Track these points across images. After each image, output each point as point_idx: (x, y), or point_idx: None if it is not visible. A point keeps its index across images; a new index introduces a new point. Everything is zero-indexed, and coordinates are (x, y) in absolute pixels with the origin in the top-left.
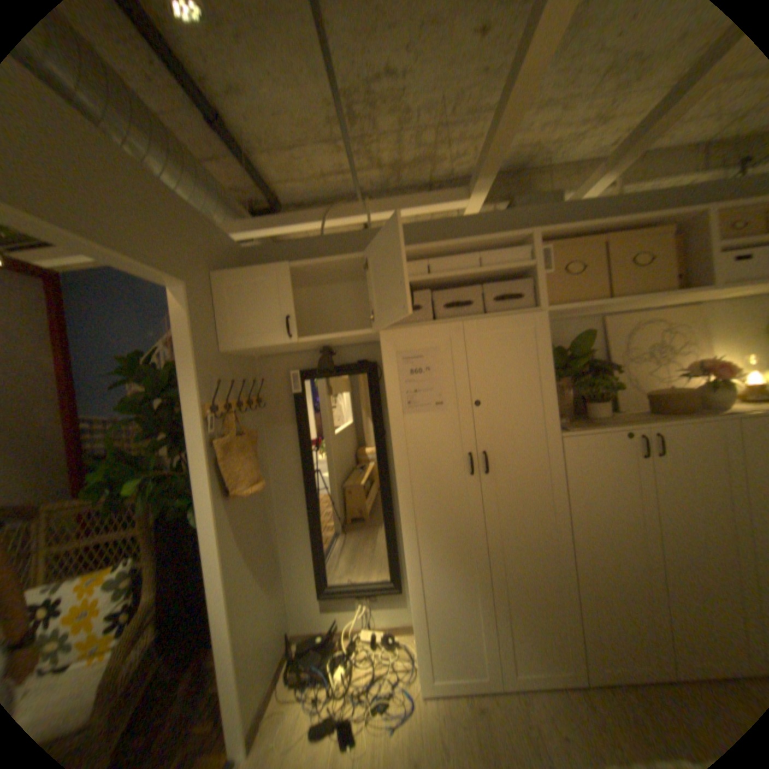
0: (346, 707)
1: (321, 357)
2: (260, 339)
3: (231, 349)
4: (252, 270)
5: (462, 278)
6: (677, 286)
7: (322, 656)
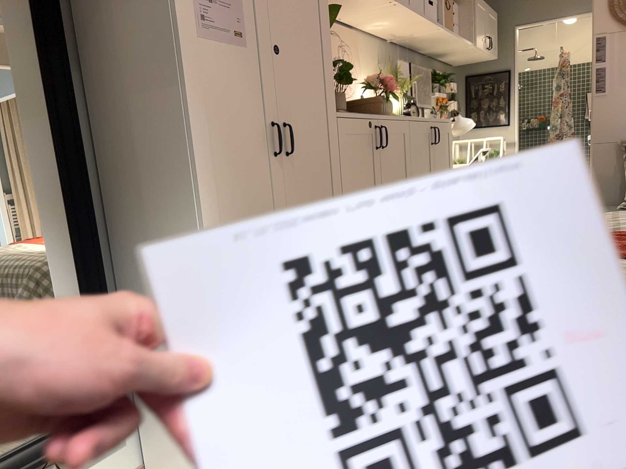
0: None
1: None
2: None
3: None
4: None
5: None
6: None
7: None
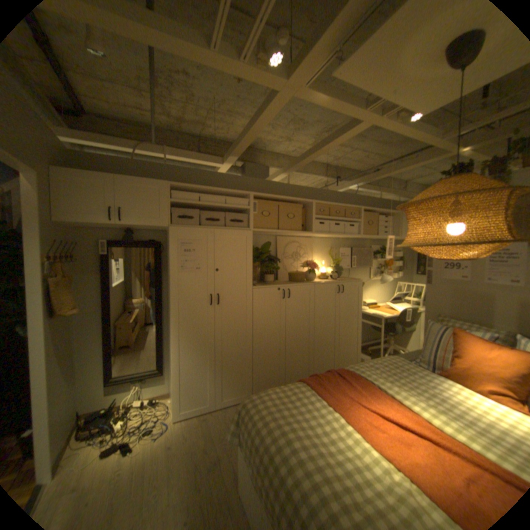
0: (124, 438)
1: (123, 234)
2: (87, 217)
3: (61, 220)
4: (85, 173)
5: (216, 207)
6: (300, 229)
7: (105, 419)
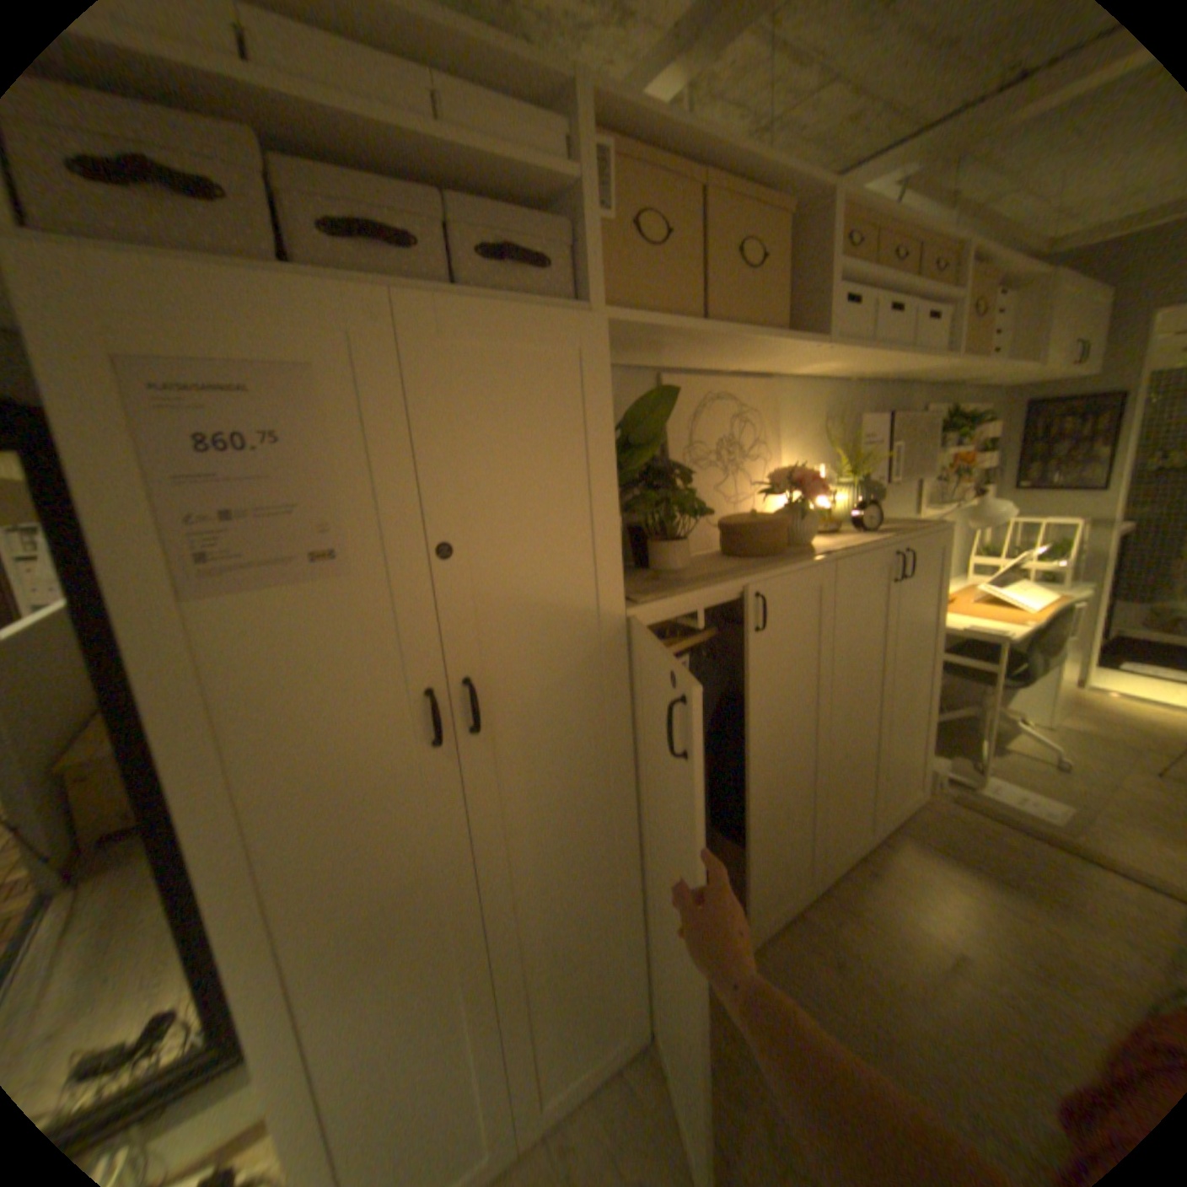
0: None
1: None
2: None
3: None
4: None
5: (380, 145)
6: (788, 324)
7: None
